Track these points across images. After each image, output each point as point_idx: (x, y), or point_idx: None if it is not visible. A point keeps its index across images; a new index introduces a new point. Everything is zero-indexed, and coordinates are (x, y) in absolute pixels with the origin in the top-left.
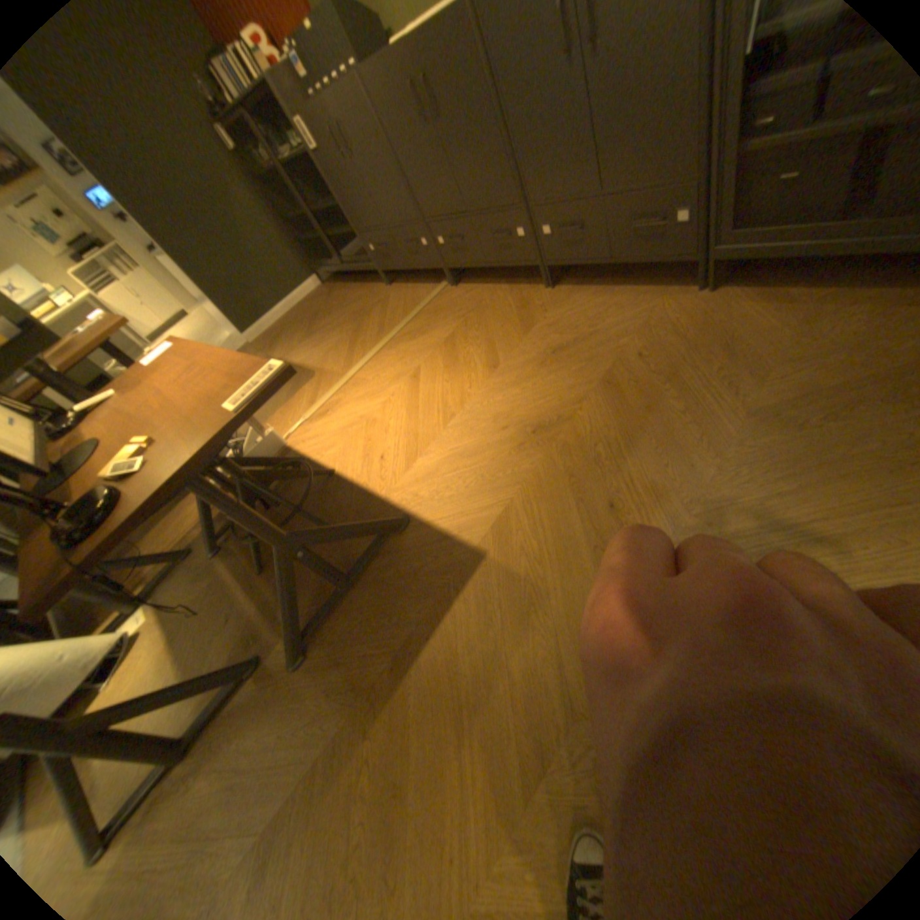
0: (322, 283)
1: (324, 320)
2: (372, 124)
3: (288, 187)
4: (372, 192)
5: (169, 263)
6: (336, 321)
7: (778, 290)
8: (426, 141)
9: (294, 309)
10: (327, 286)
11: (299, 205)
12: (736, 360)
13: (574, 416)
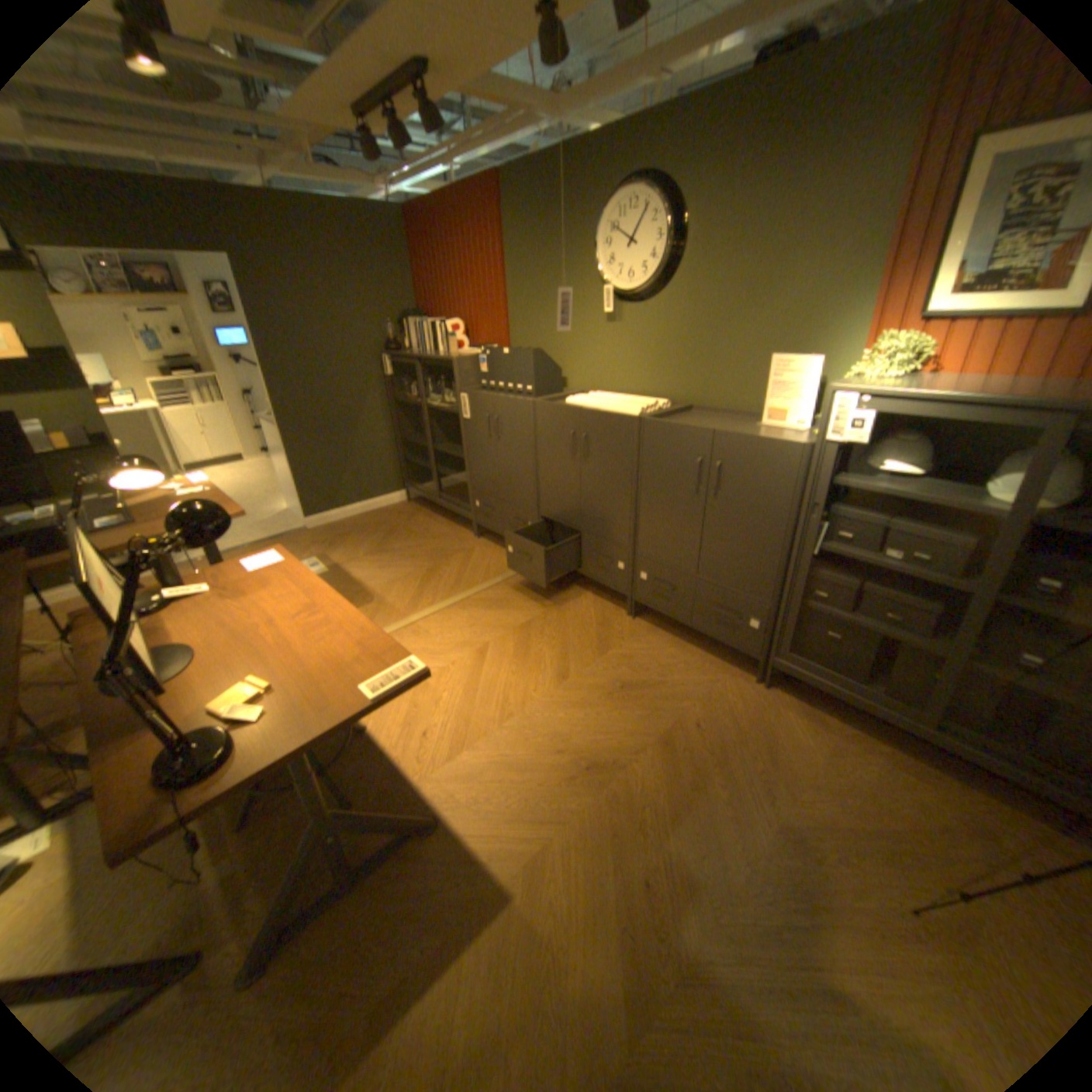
0: (408, 501)
1: (399, 542)
2: (527, 435)
3: (421, 421)
4: (501, 471)
5: (273, 431)
6: (411, 550)
7: (815, 713)
8: (568, 470)
9: (369, 513)
10: (412, 506)
11: (423, 437)
12: (774, 768)
13: (627, 767)
